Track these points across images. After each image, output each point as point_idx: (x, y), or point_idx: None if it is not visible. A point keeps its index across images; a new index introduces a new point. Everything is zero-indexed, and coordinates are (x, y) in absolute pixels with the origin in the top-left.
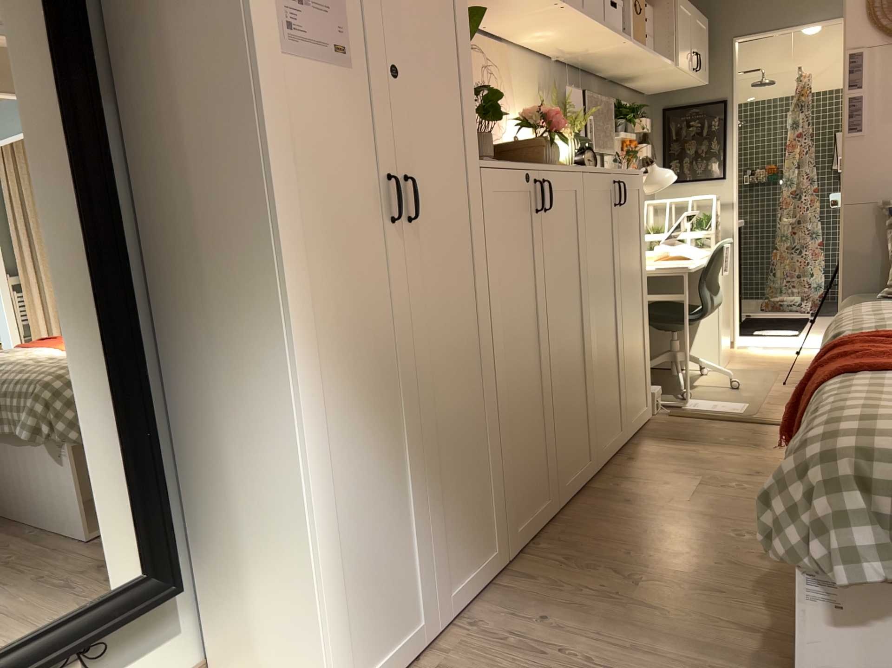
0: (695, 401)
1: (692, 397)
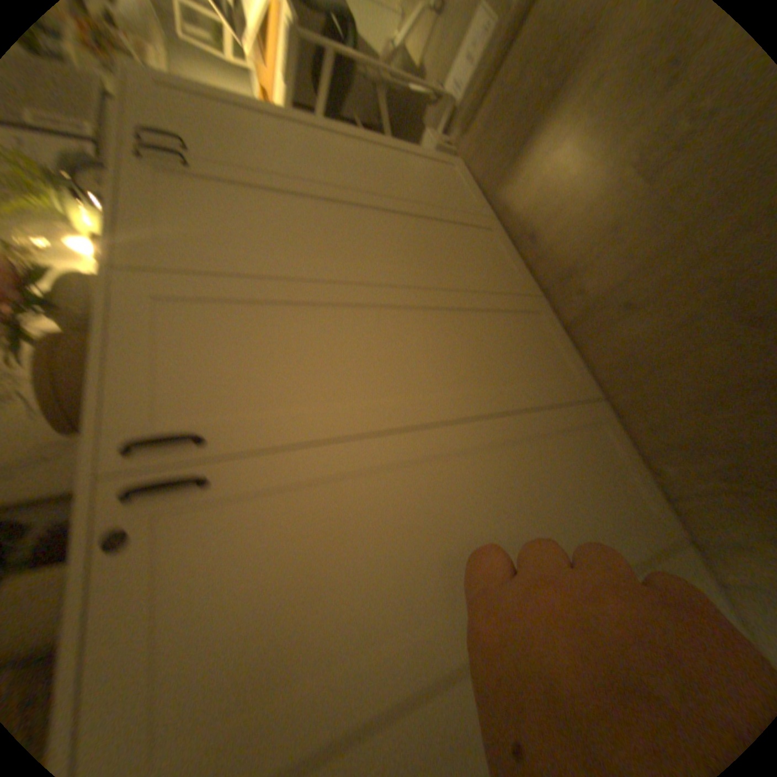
0: (448, 75)
1: (442, 77)
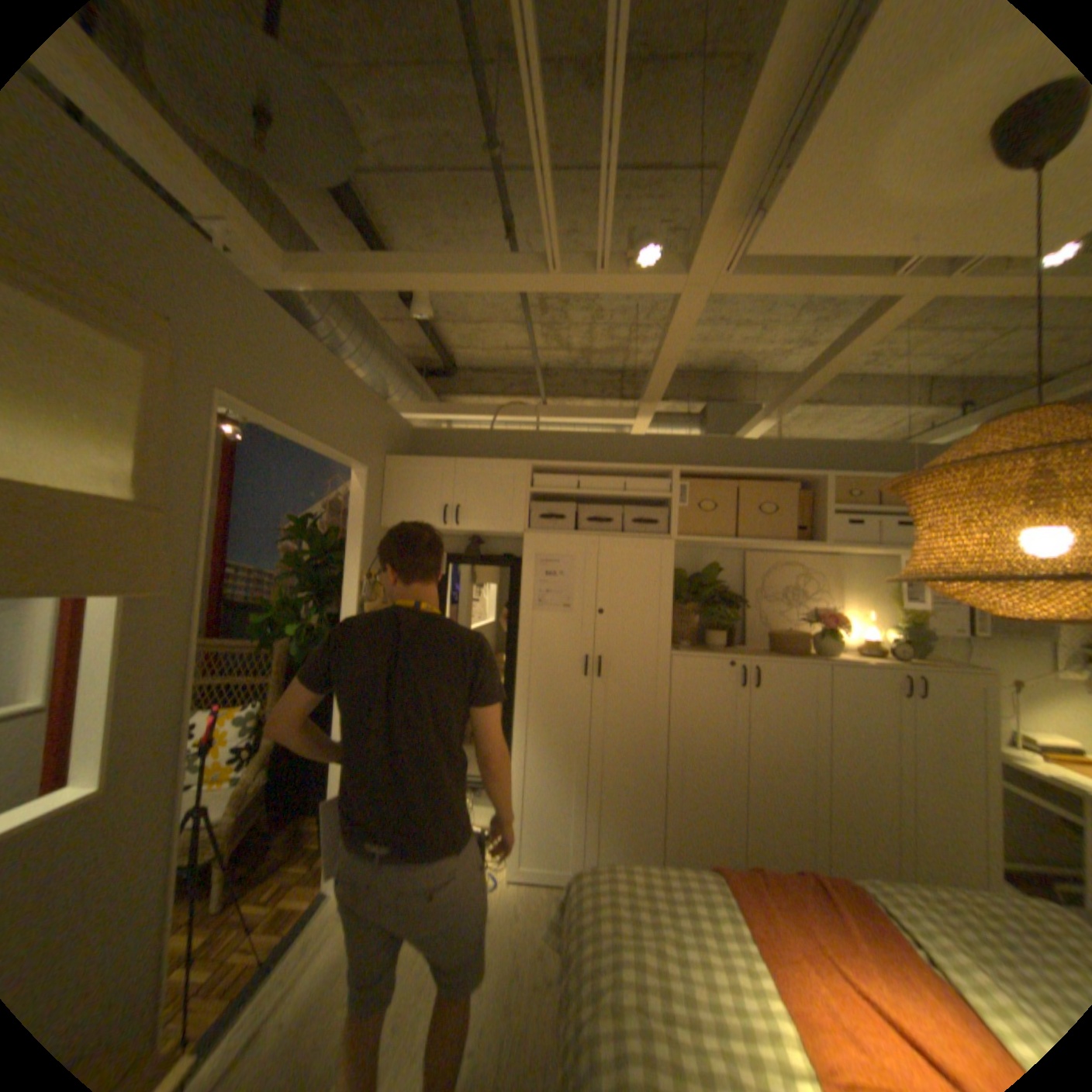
0: None
1: None
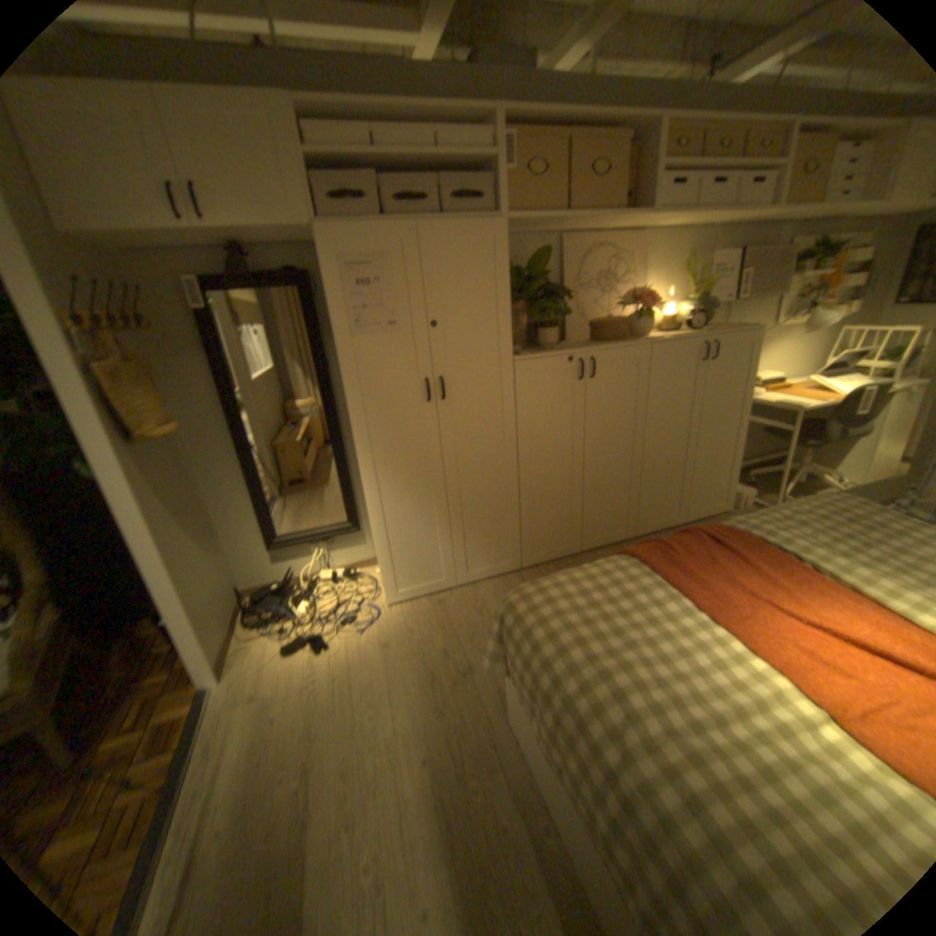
0: None
1: None
